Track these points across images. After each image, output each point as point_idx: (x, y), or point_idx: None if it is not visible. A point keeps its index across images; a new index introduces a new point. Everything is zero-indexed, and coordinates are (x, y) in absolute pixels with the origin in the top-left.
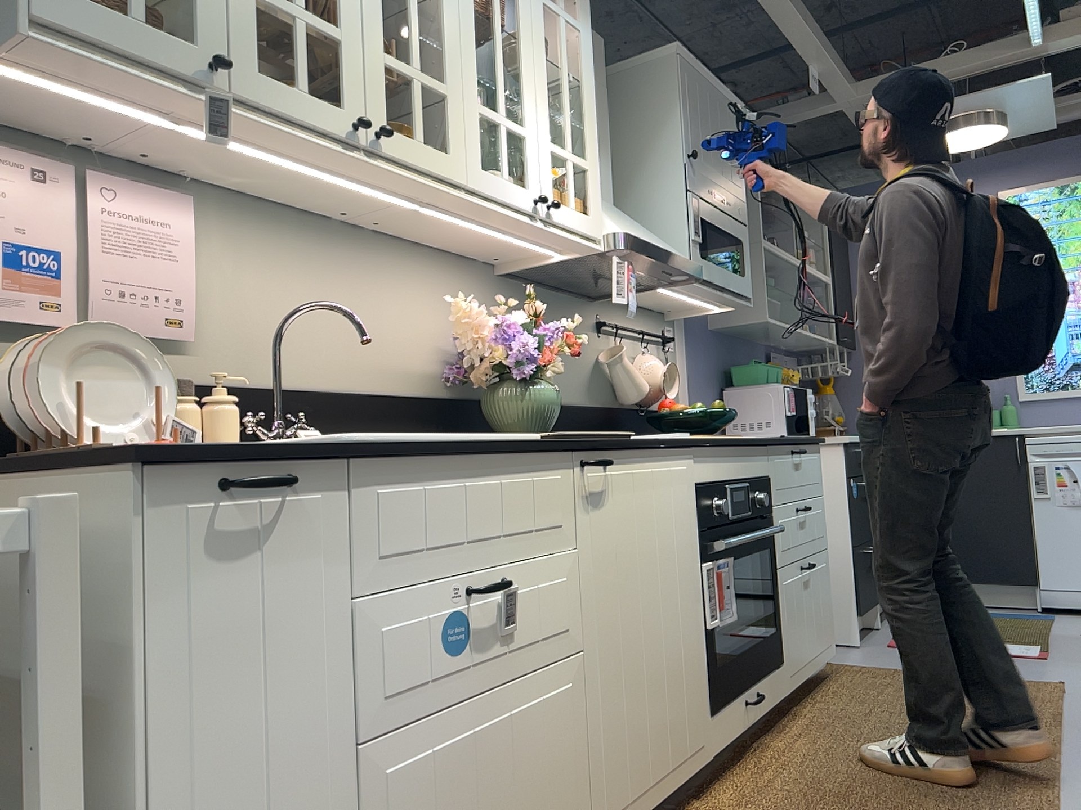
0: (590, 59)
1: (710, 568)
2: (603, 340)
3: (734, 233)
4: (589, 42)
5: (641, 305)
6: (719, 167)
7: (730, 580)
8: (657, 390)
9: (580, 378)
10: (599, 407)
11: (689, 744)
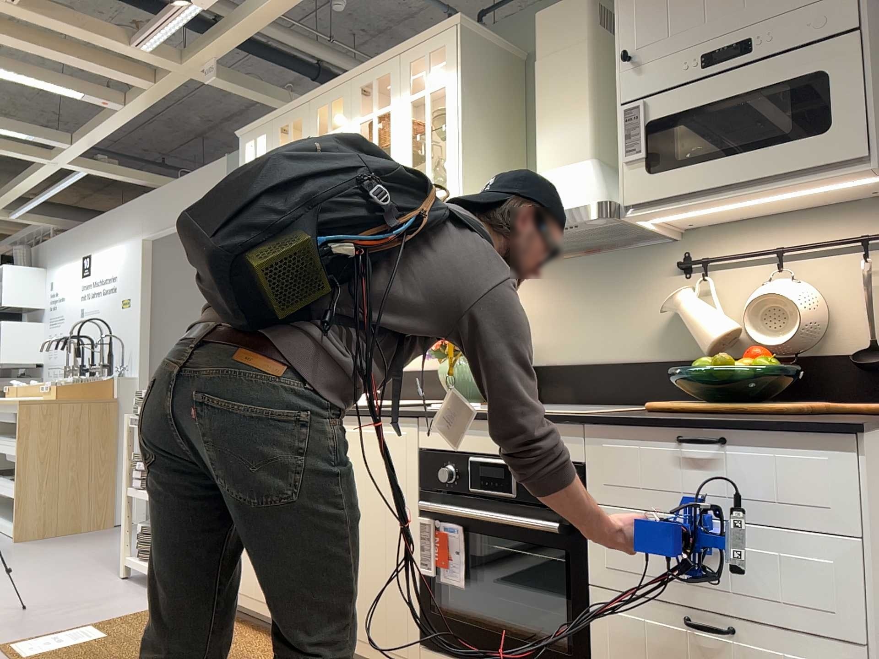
0: (452, 100)
1: (425, 523)
2: (689, 282)
3: (771, 82)
4: (452, 87)
5: (793, 210)
6: (722, 7)
7: (459, 547)
8: (805, 328)
9: (640, 331)
10: (671, 361)
11: (388, 643)
